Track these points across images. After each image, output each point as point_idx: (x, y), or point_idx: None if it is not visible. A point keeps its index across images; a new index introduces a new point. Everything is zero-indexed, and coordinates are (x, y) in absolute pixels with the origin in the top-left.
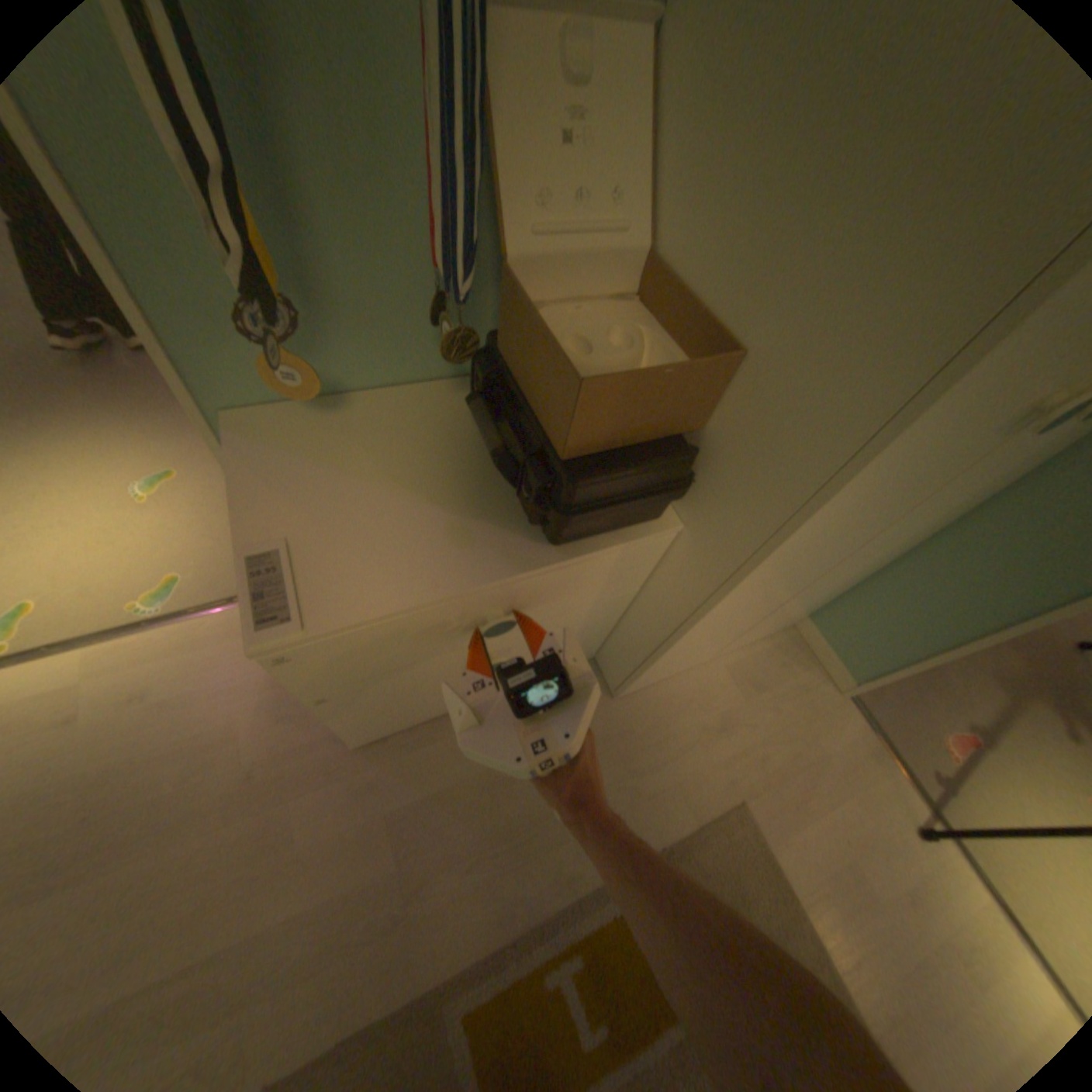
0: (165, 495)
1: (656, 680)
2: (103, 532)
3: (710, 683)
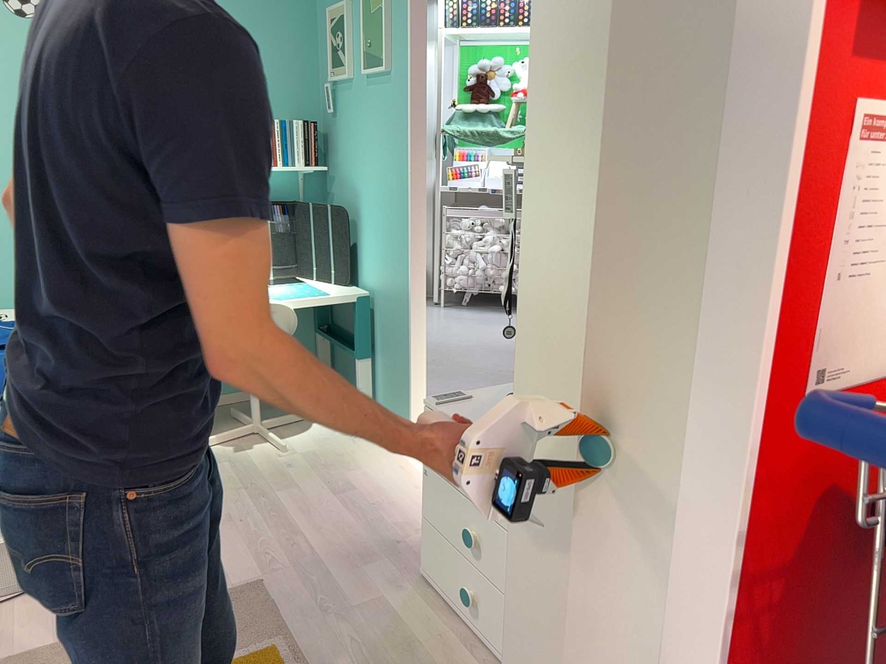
0: None
1: None
2: None
3: None
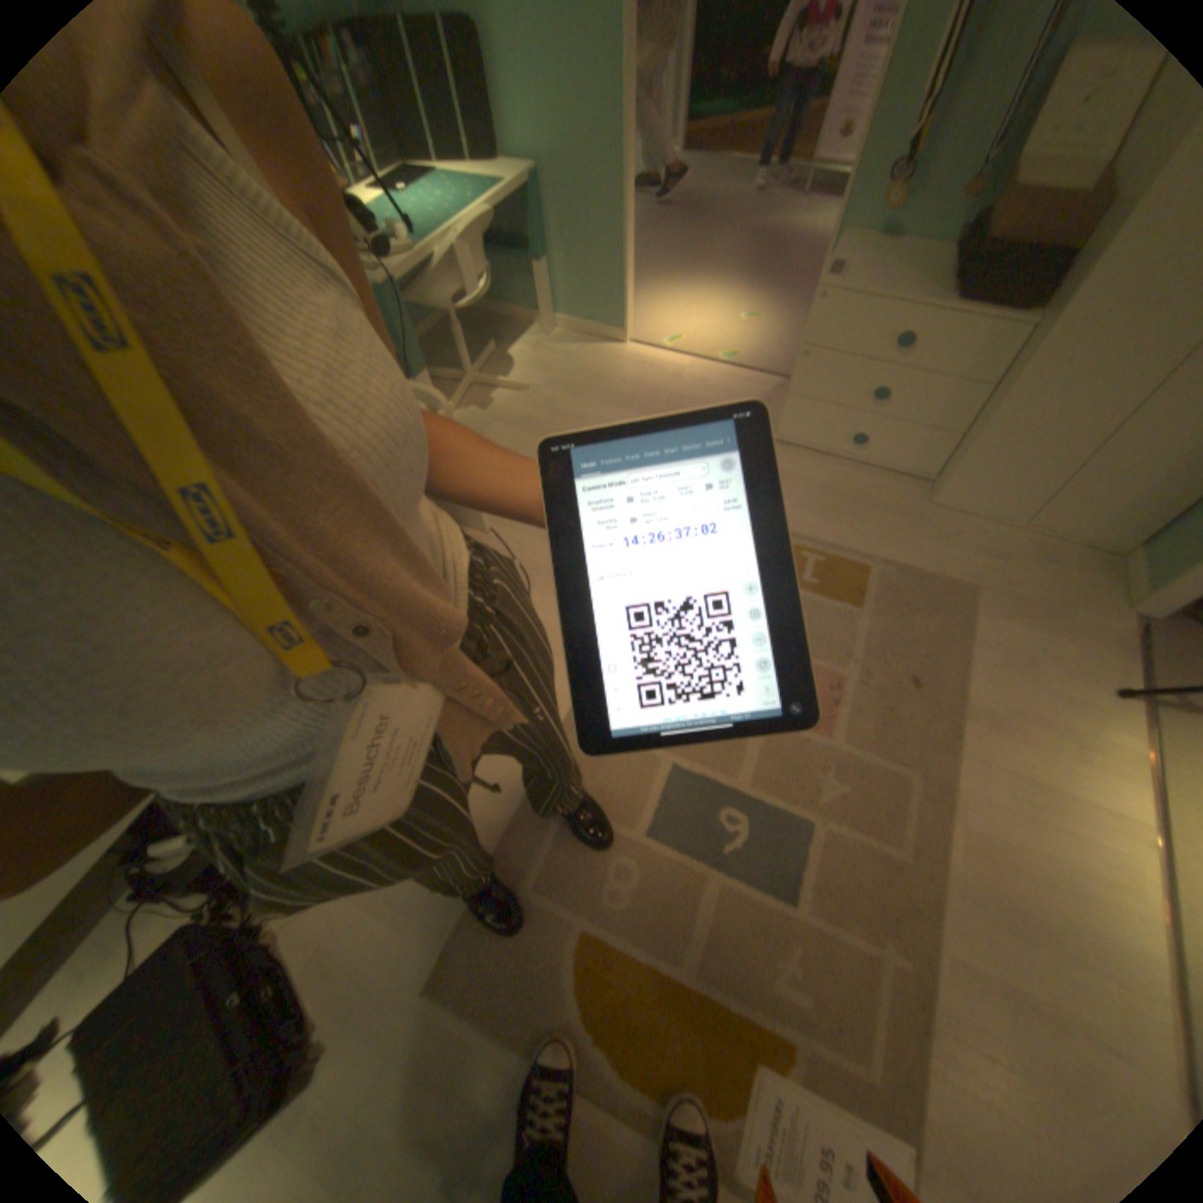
0: (751, 324)
1: (966, 500)
2: (719, 326)
3: (1008, 536)
